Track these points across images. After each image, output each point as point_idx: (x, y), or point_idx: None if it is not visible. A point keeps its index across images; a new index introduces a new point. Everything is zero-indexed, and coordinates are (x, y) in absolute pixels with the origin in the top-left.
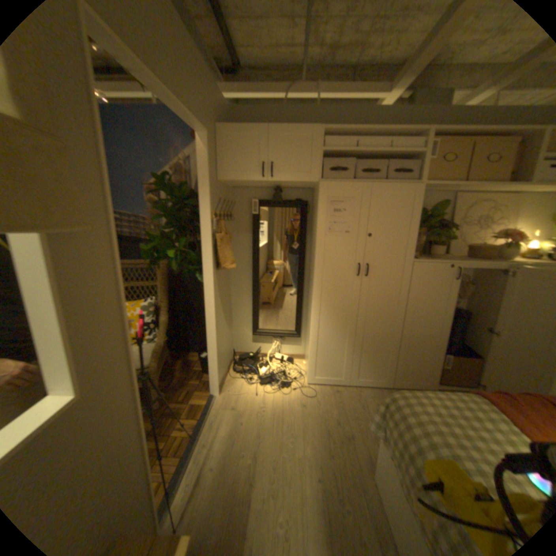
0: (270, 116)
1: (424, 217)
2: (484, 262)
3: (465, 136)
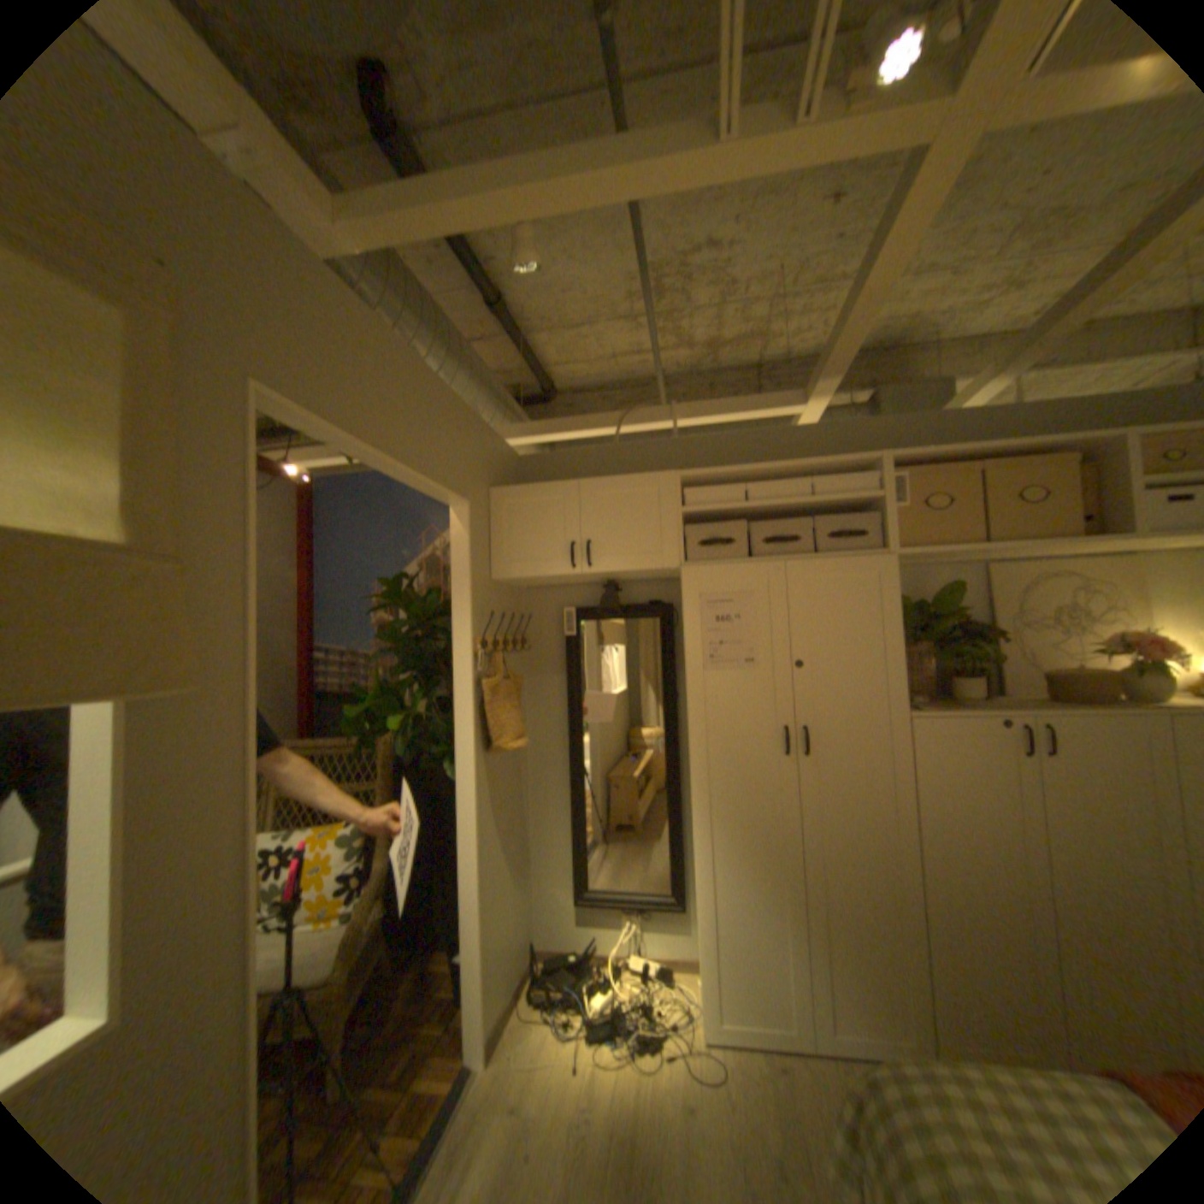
0: (590, 464)
1: (923, 618)
2: (1084, 711)
3: (961, 461)
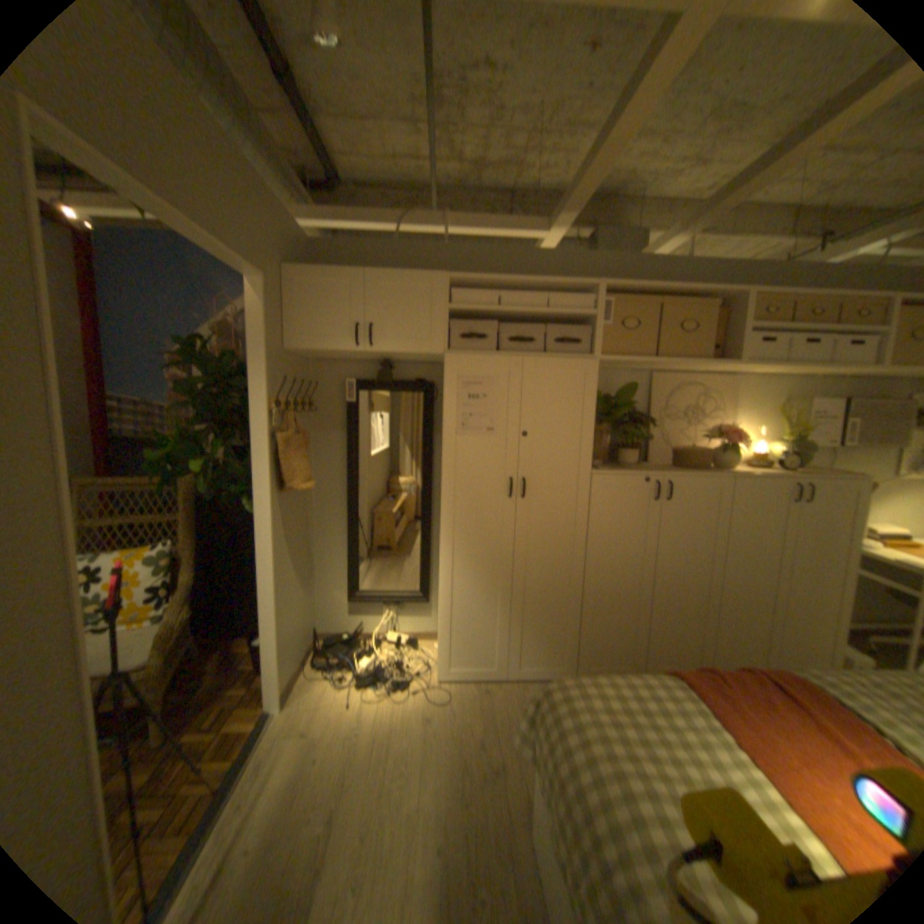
0: (373, 255)
1: (607, 407)
2: (690, 472)
3: (649, 294)
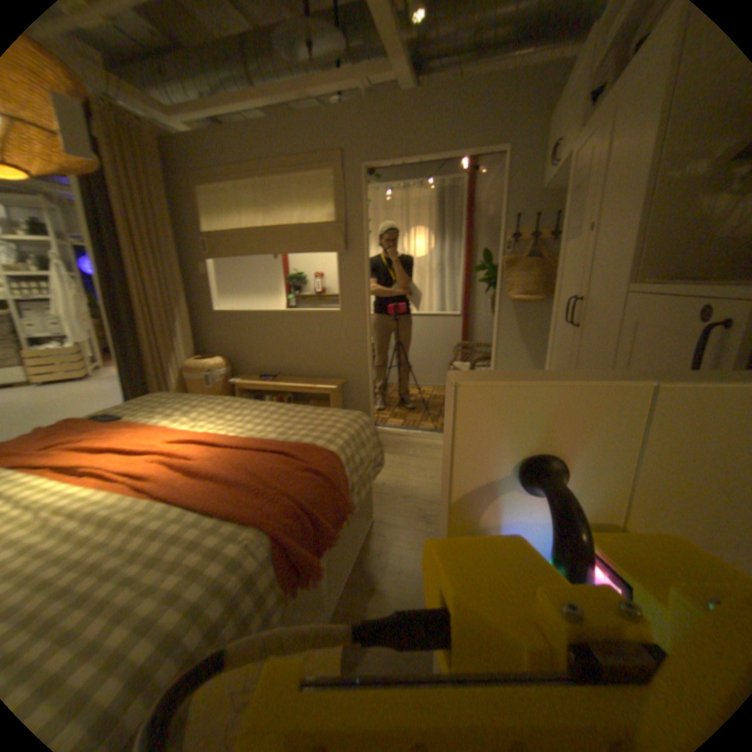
0: None
1: None
2: None
3: None
